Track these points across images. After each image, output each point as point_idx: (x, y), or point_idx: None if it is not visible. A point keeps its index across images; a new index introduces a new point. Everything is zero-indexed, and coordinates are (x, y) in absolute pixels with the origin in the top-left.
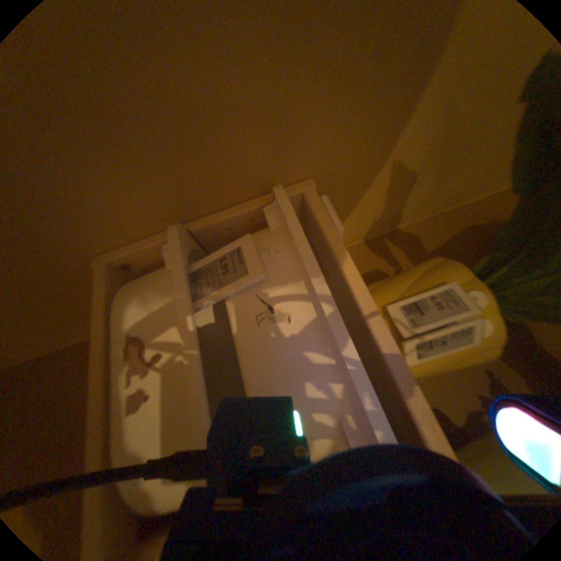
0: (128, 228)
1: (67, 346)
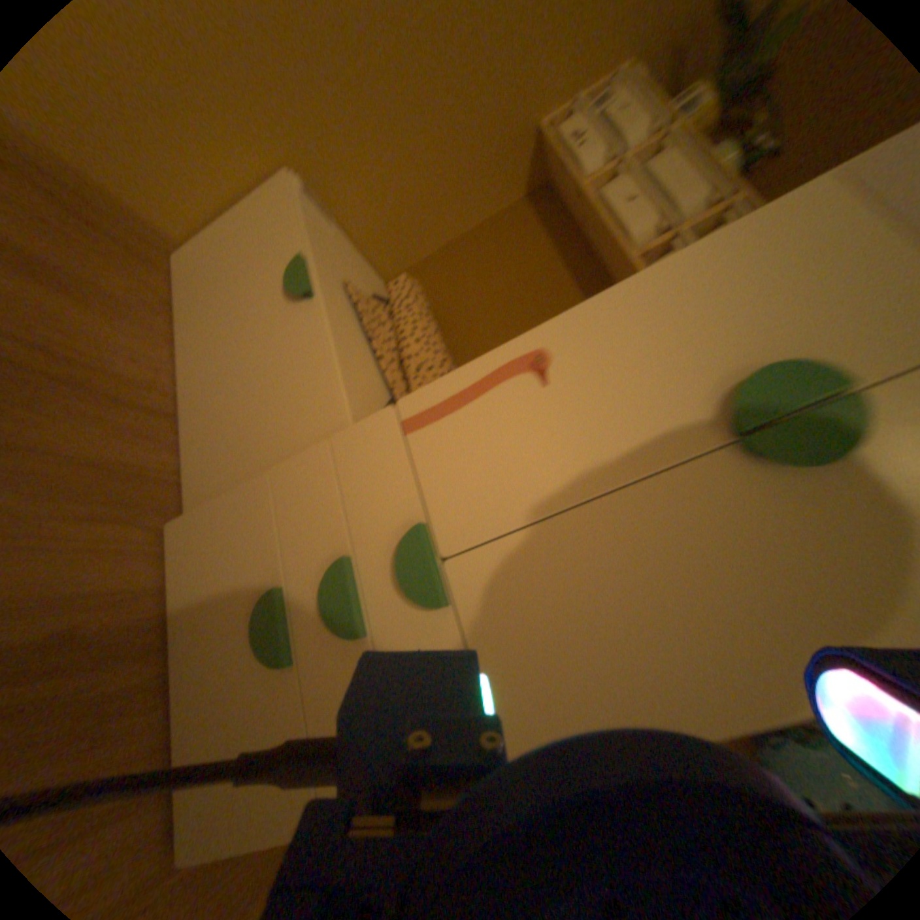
0: (554, 100)
1: (489, 214)
